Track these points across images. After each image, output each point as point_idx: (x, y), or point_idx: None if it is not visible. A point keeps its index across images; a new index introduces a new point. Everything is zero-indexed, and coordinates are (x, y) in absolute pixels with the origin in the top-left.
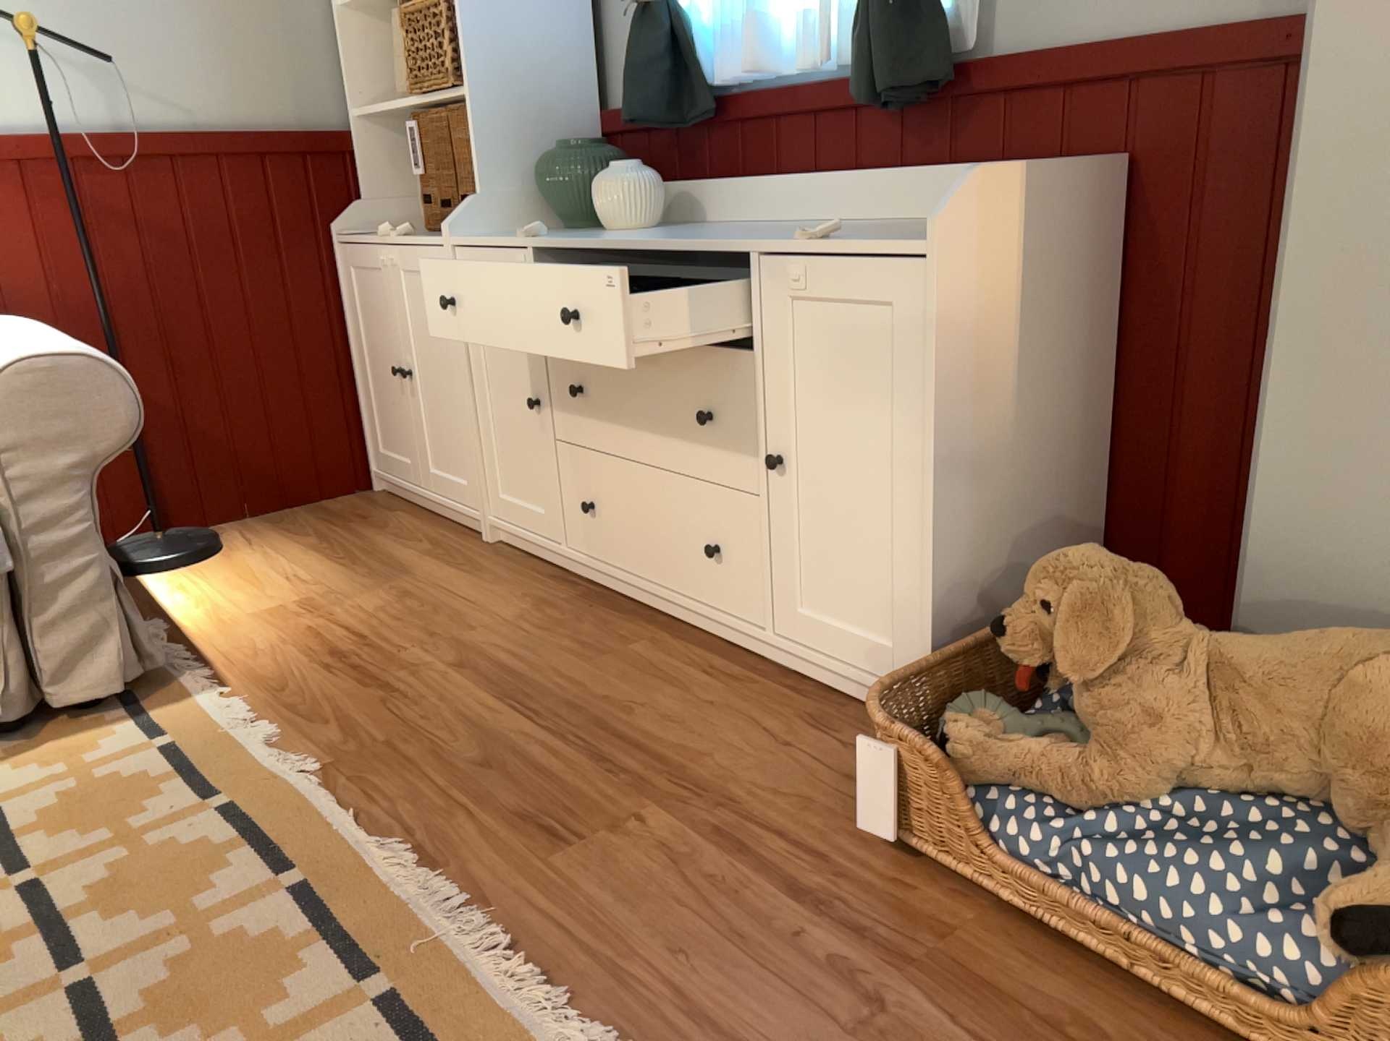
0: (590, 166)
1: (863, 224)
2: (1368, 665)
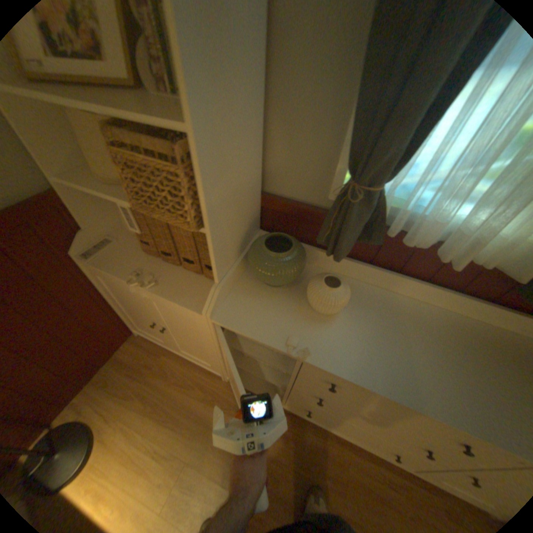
0: (301, 267)
1: (481, 330)
2: None
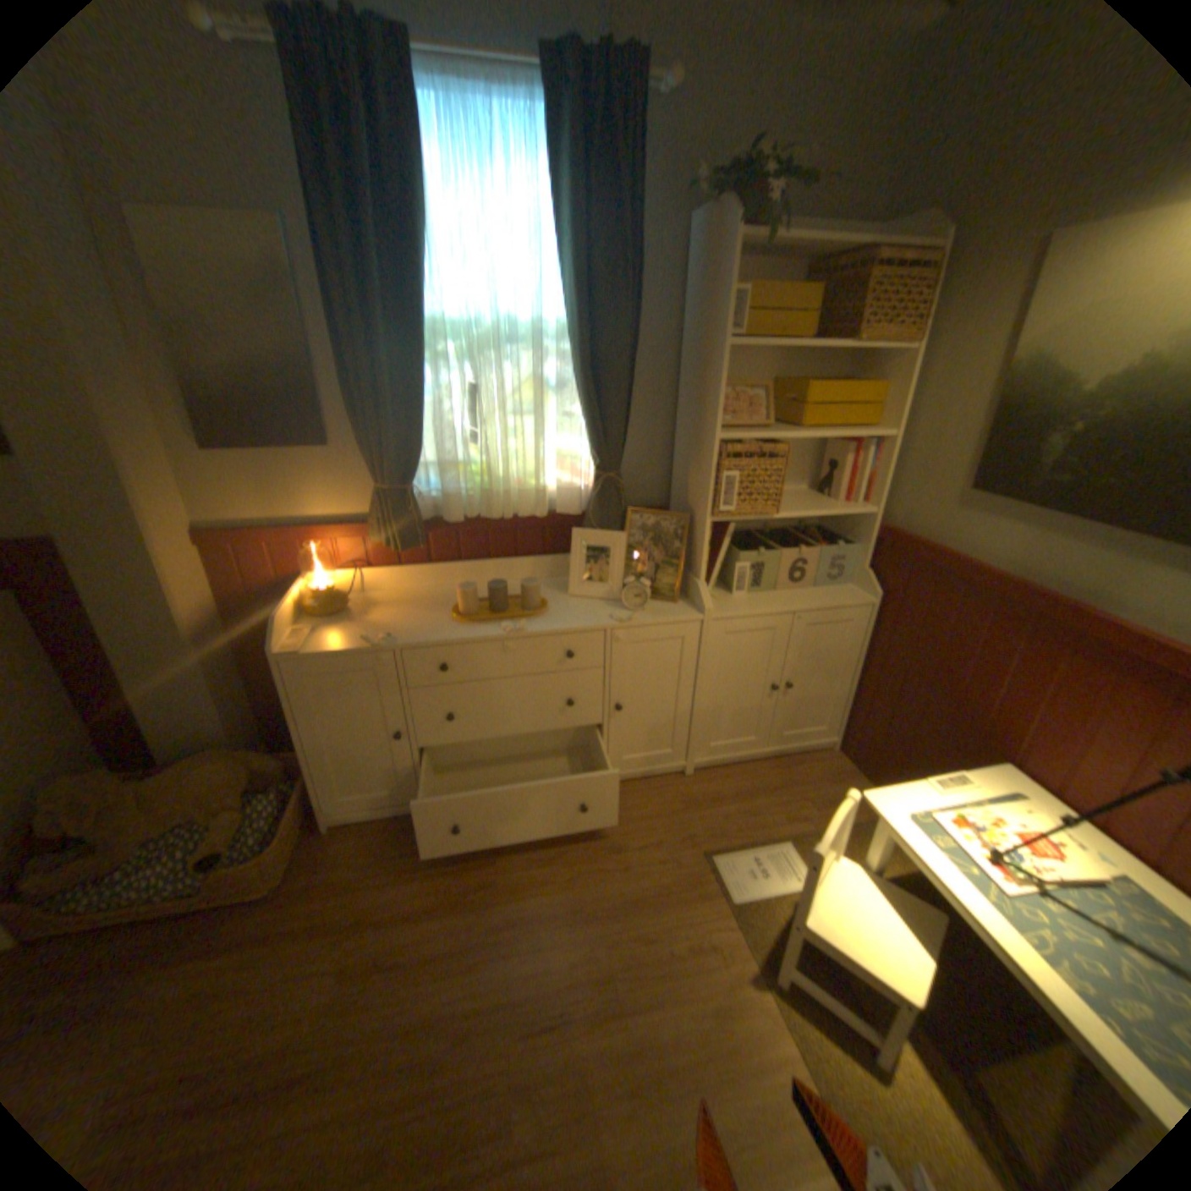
0: None
1: None
2: (189, 776)
